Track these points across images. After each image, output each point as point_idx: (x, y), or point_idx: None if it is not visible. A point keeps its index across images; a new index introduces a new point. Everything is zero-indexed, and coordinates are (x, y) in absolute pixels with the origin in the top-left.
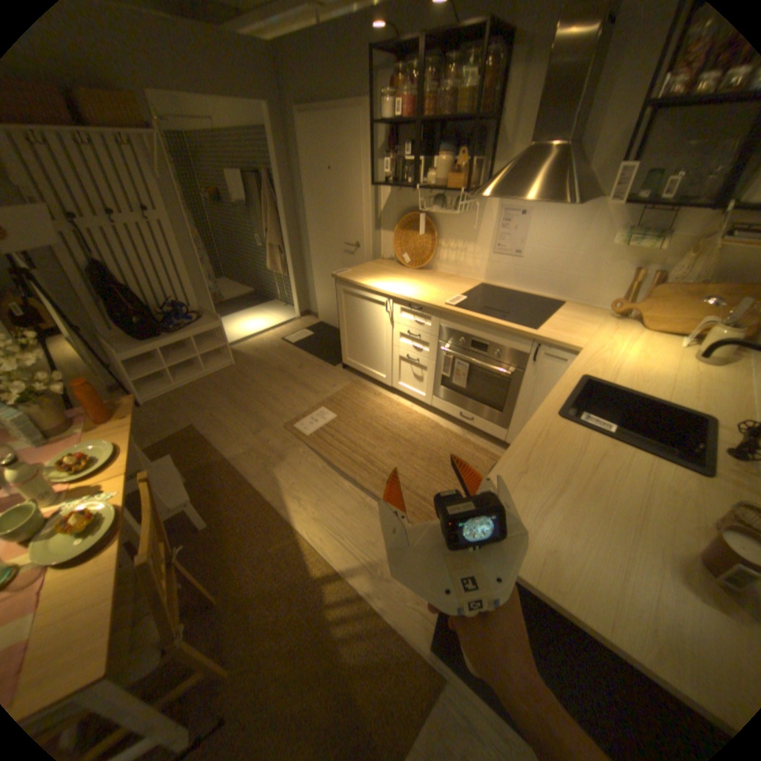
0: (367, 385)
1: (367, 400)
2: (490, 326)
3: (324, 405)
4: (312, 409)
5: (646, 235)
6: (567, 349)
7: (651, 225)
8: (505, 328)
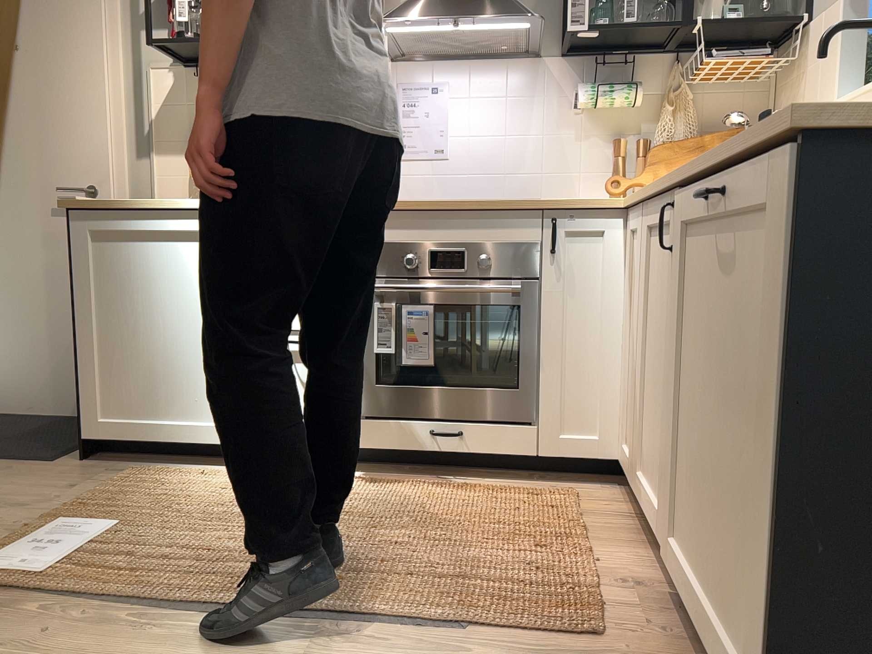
0: (171, 469)
1: (191, 486)
2: (463, 212)
3: (64, 519)
4: (27, 532)
5: (613, 87)
6: (601, 211)
7: (607, 87)
8: (493, 206)
